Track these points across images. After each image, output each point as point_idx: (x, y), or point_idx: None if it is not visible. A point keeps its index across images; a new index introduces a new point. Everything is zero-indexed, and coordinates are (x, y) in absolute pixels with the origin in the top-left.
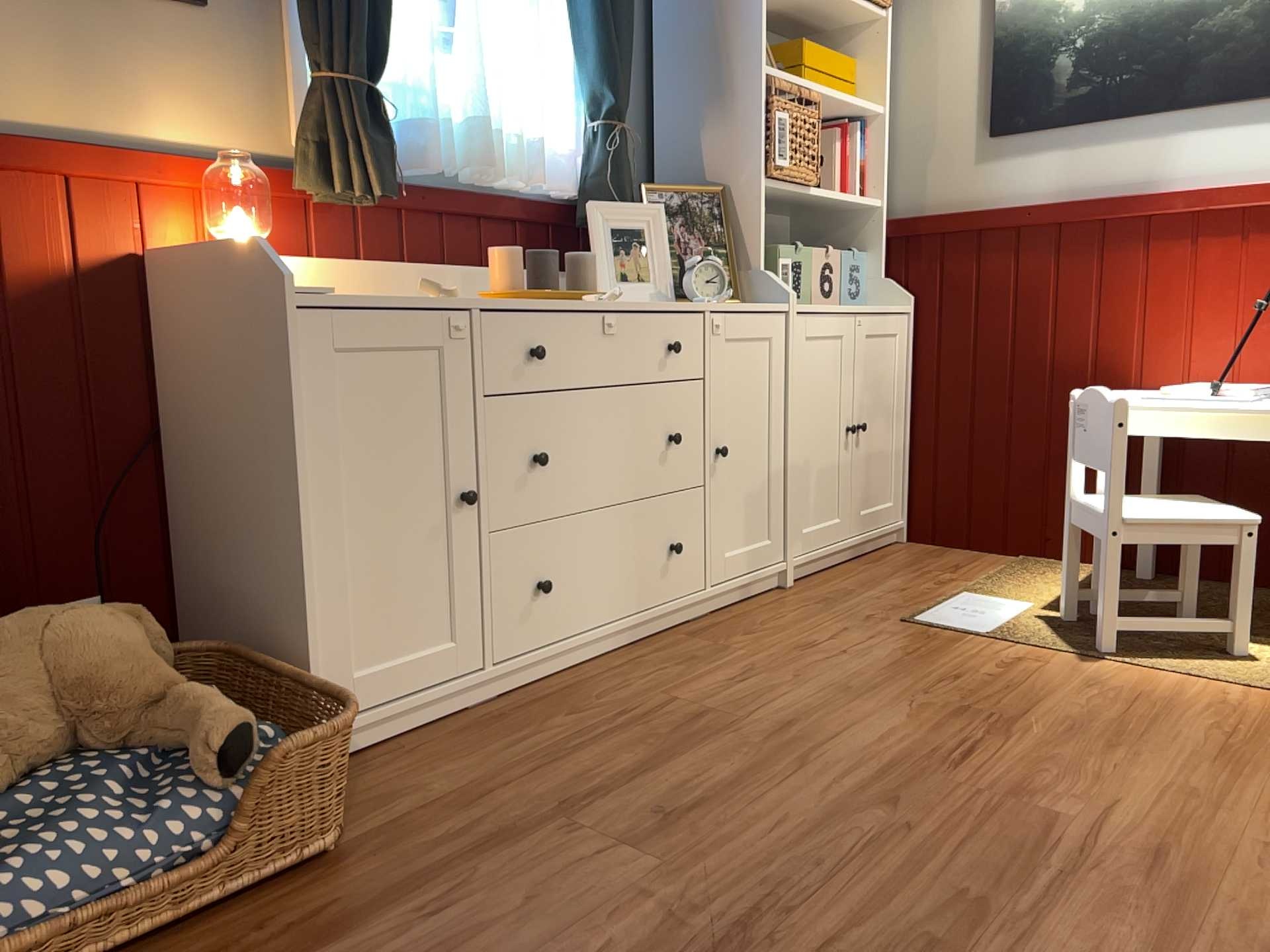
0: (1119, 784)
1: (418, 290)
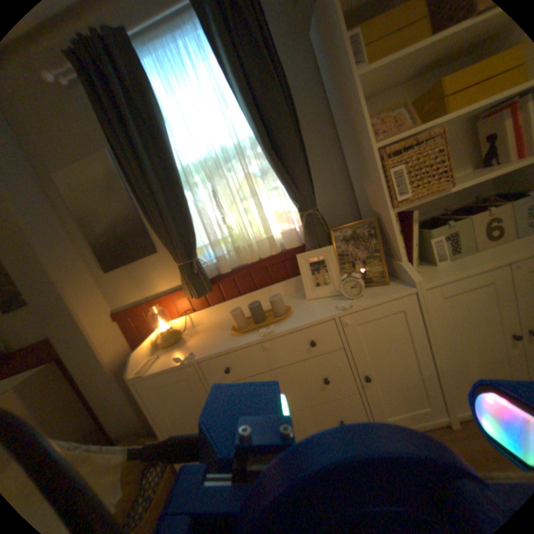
0: None
1: (179, 357)
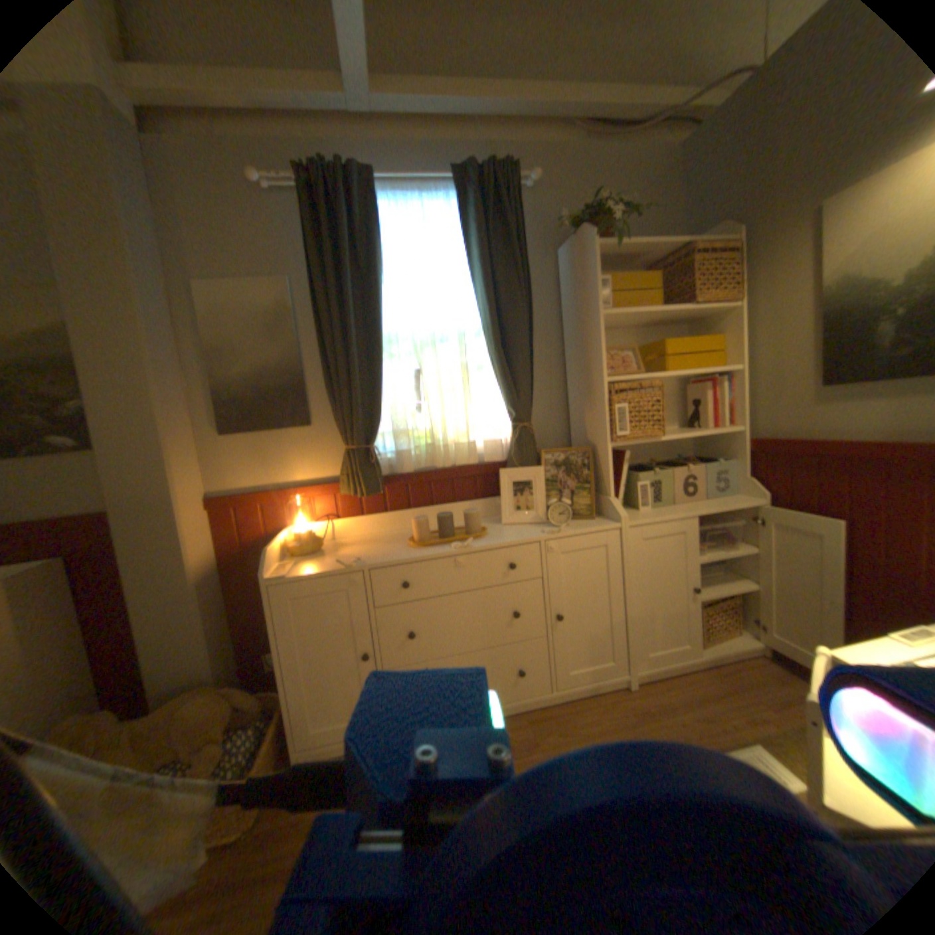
0: None
1: (341, 561)
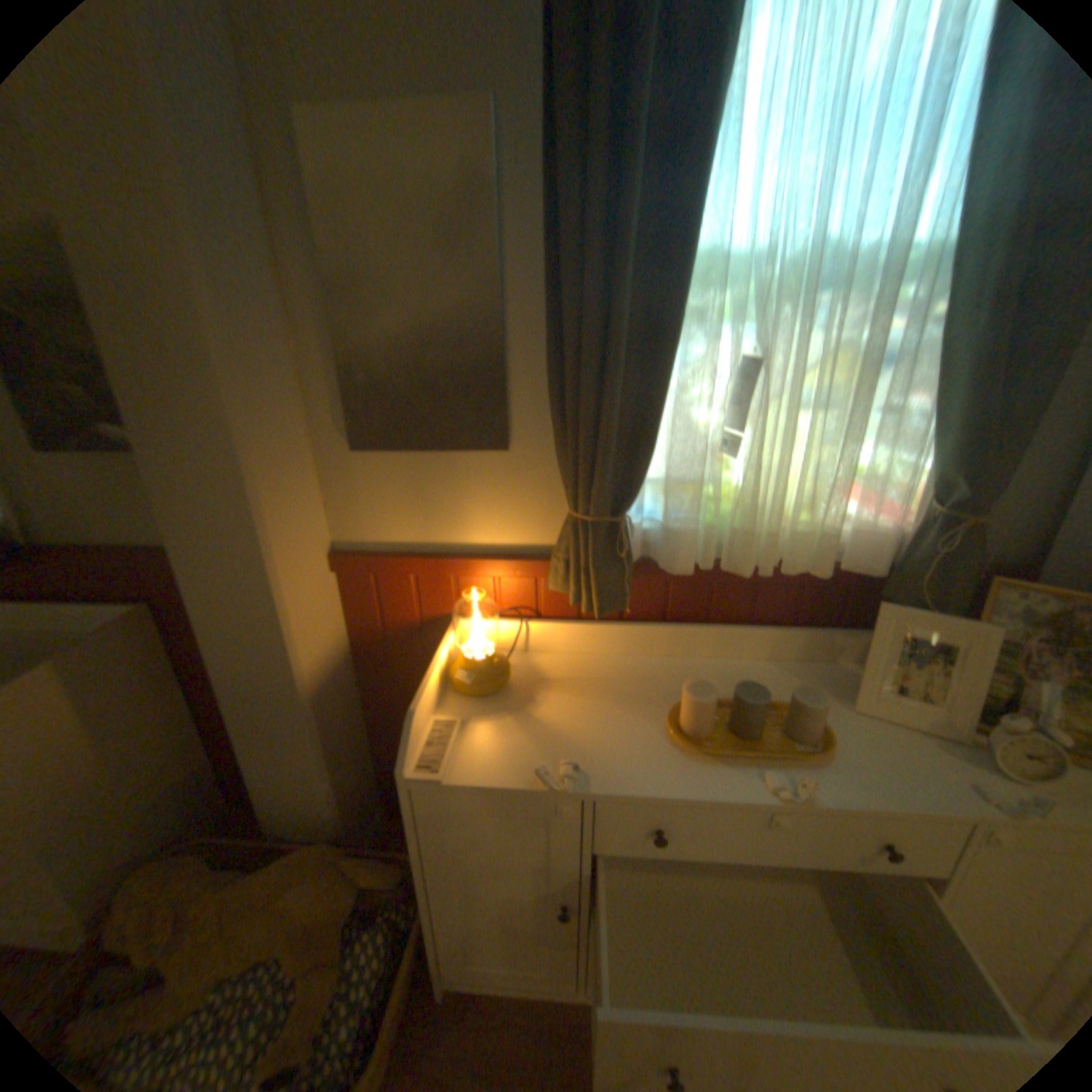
0: None
1: (544, 767)
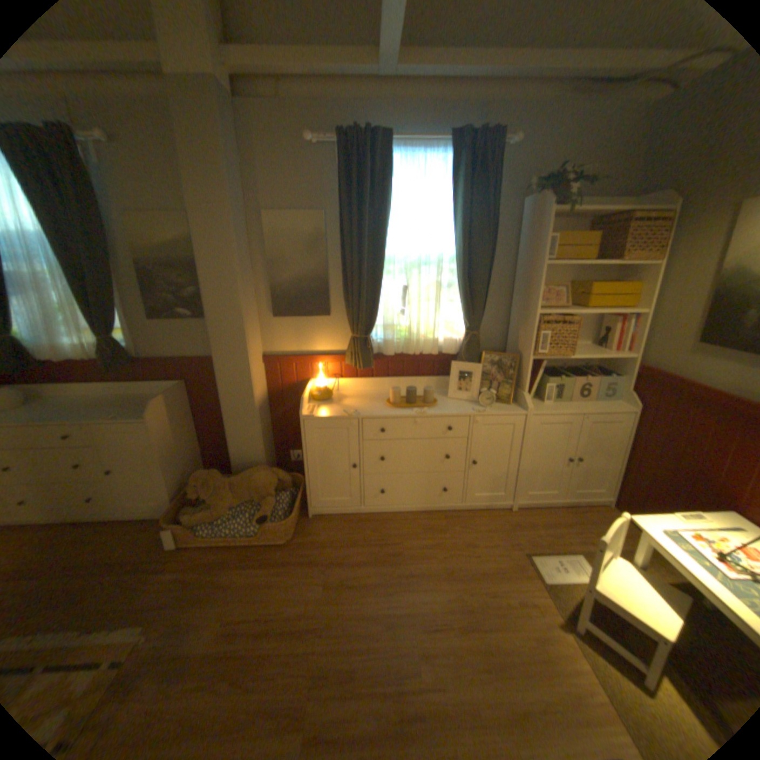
0: (459, 688)
1: (345, 411)
